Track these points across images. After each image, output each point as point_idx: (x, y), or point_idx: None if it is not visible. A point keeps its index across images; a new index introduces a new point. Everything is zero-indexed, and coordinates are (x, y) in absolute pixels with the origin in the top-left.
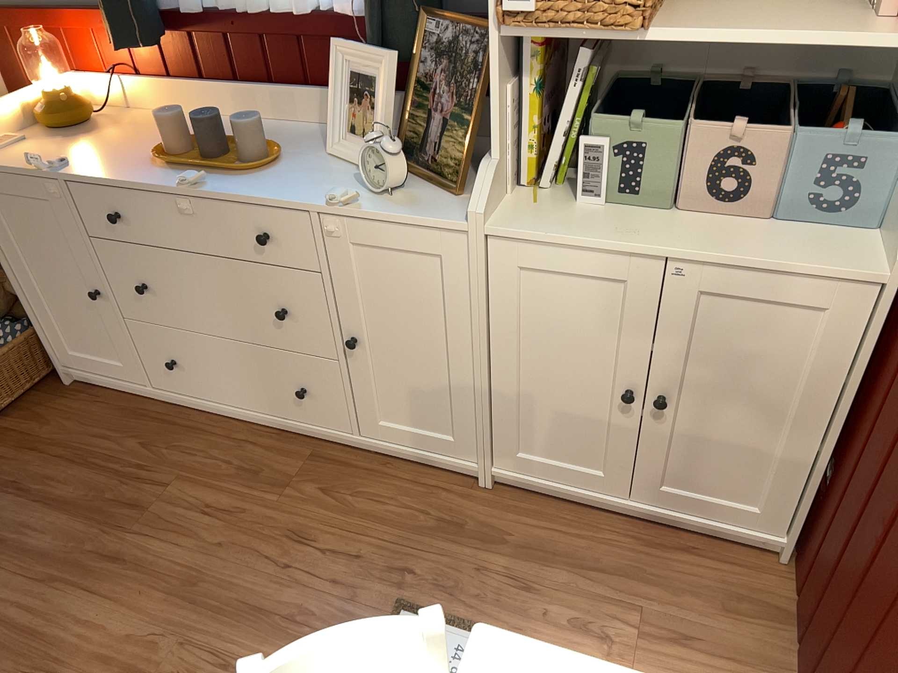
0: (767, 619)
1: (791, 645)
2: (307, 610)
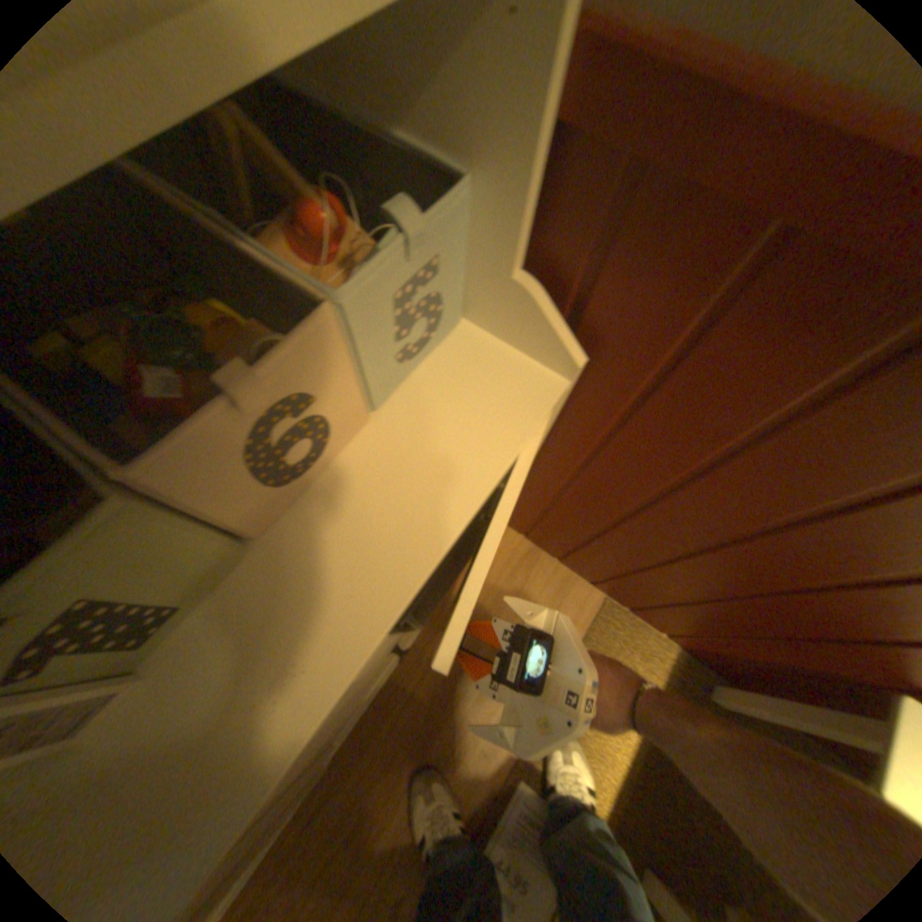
0: (538, 567)
1: (561, 564)
2: None
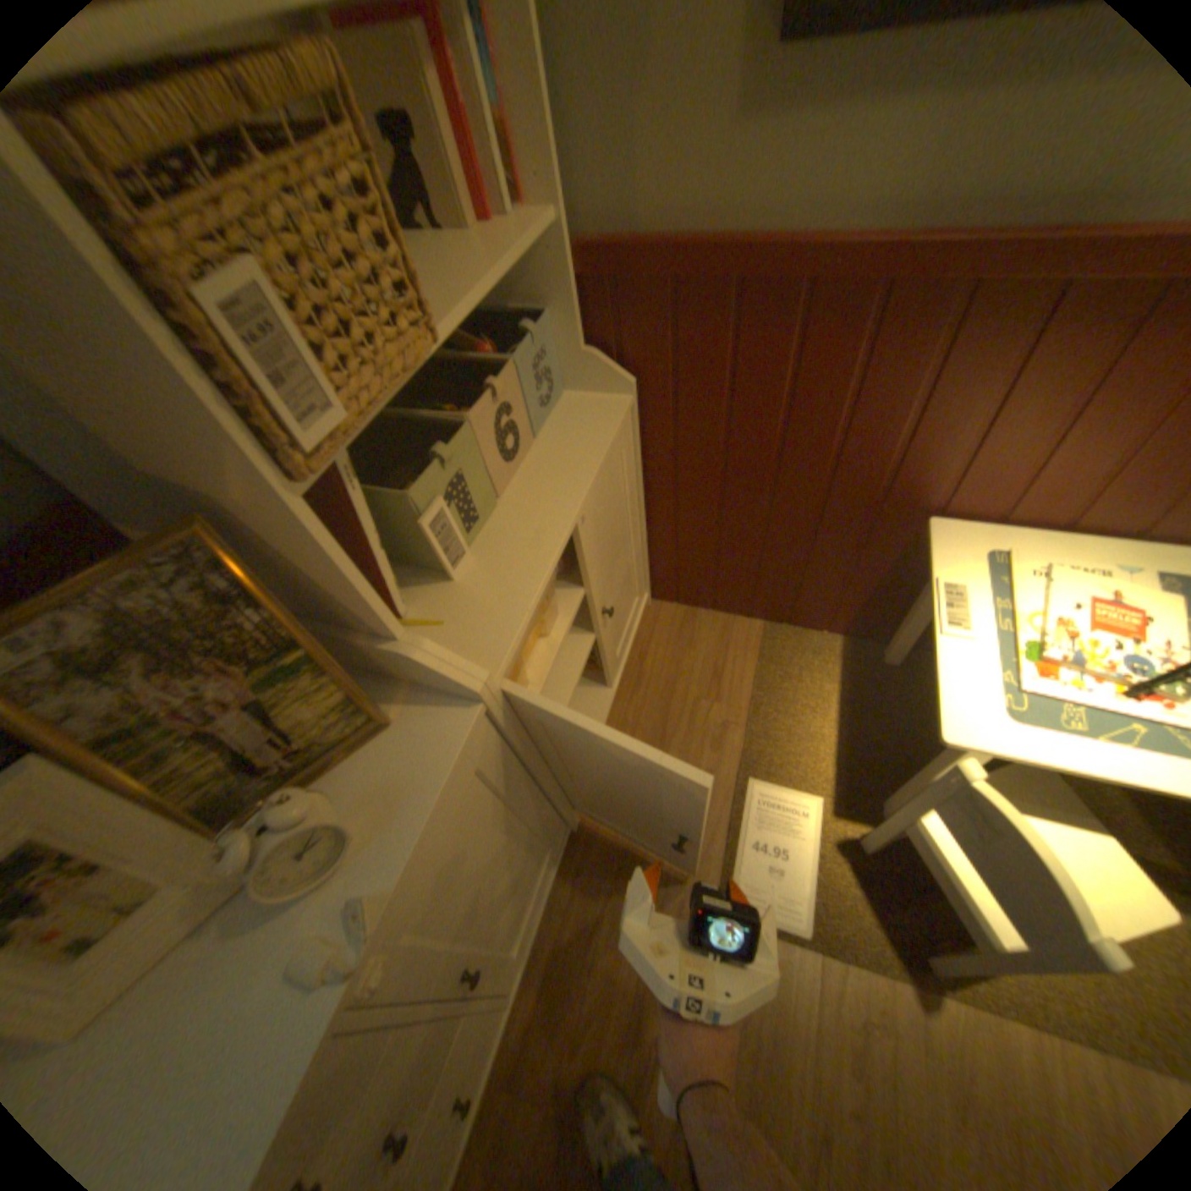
0: (697, 621)
1: (715, 612)
2: (747, 1040)
